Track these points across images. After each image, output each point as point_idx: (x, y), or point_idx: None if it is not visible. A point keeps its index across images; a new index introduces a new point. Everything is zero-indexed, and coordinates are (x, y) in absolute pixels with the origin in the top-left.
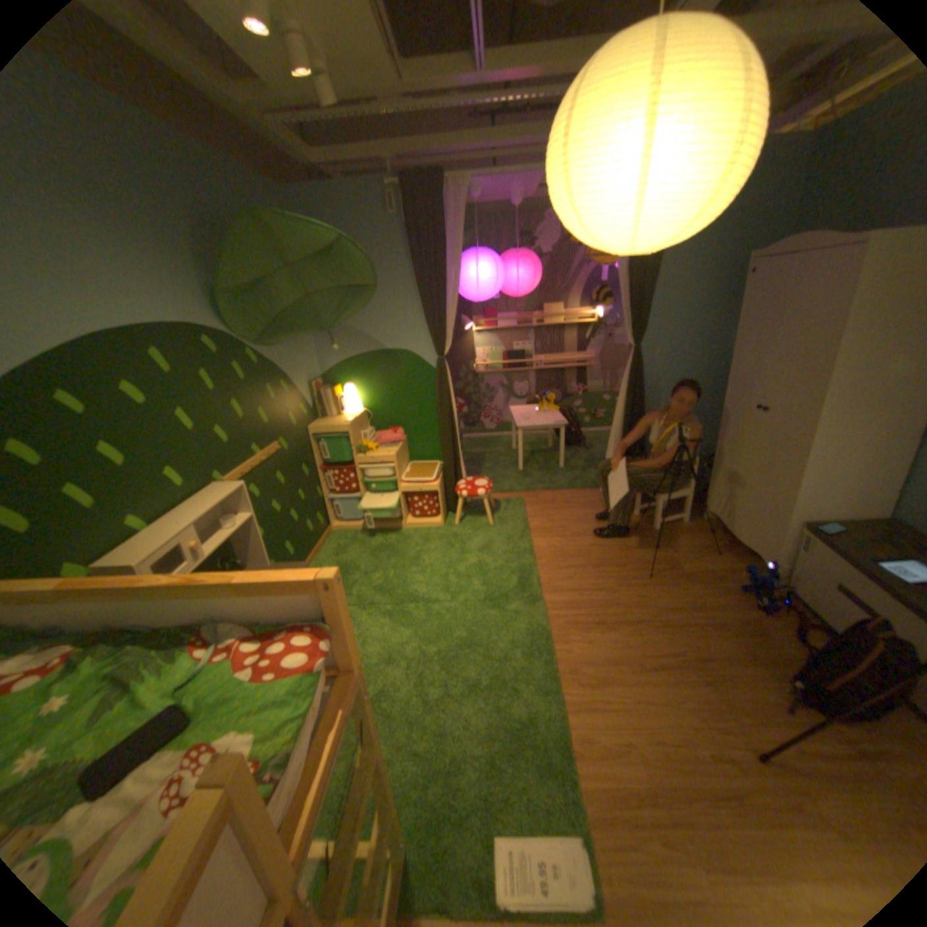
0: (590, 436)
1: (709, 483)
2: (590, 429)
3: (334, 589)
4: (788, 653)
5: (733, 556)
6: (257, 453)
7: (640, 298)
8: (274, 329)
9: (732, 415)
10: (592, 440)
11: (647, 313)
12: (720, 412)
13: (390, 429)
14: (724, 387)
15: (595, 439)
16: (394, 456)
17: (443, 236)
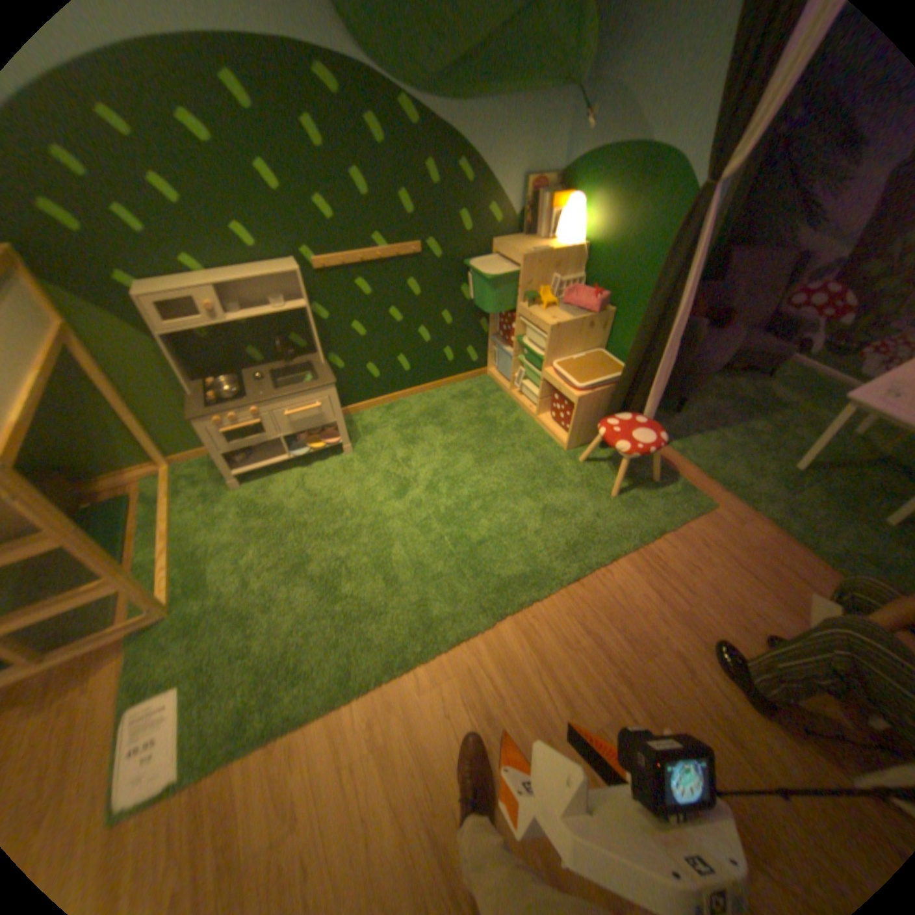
0: None
1: None
2: None
3: None
4: None
5: None
6: (381, 247)
7: None
8: (469, 69)
9: None
10: None
11: None
12: None
13: (595, 289)
14: None
15: None
16: (550, 327)
17: None
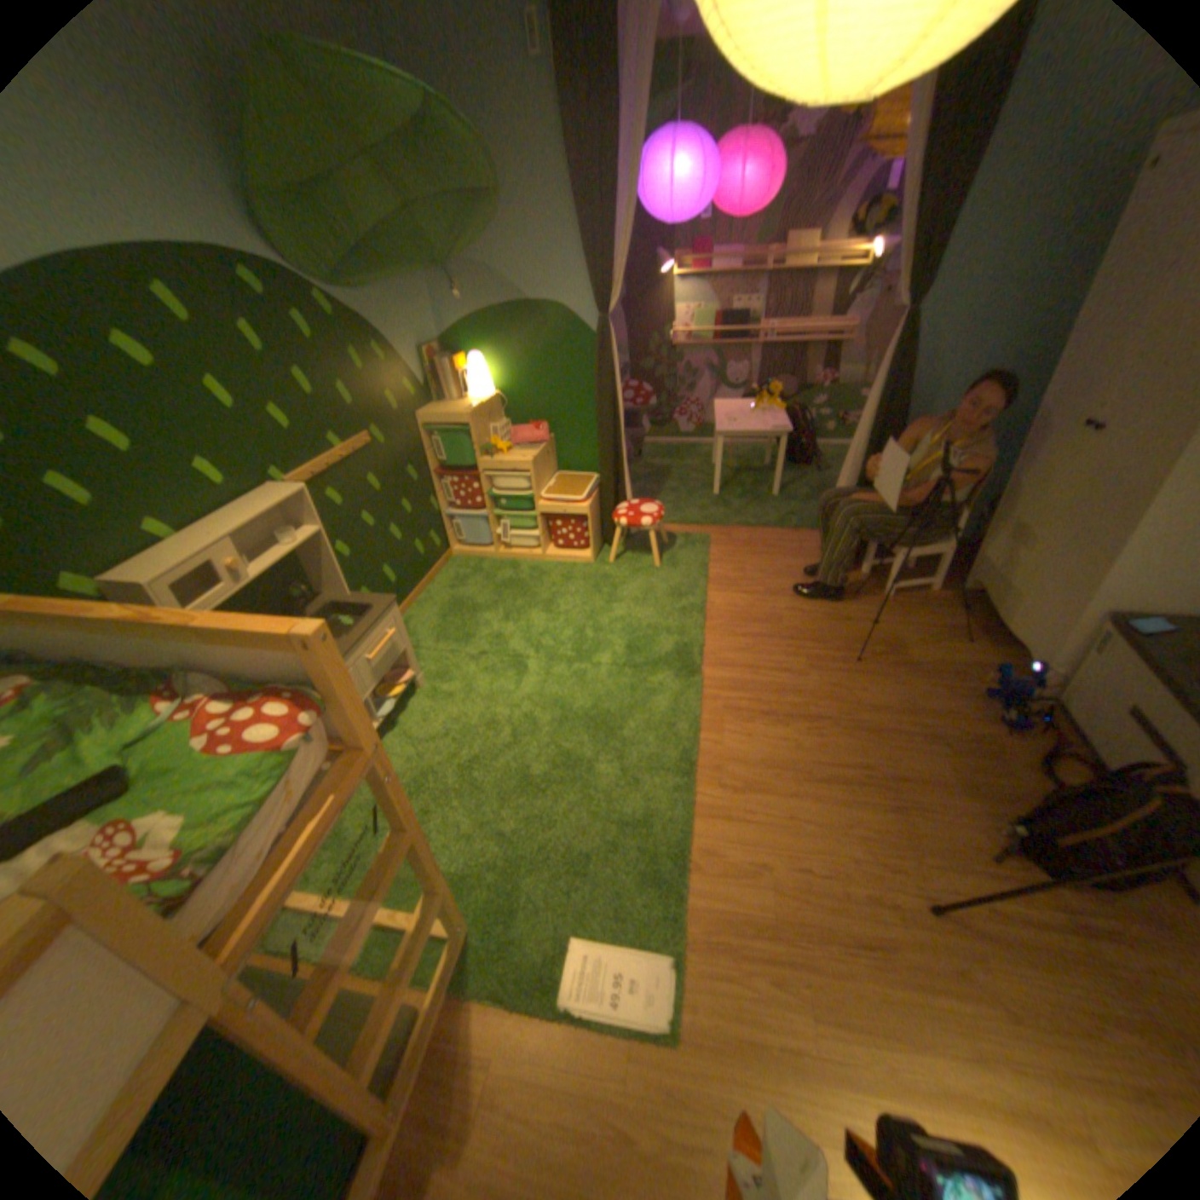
0: (831, 452)
1: (987, 536)
2: (833, 440)
3: (320, 649)
4: (1025, 786)
5: (992, 646)
6: (337, 446)
7: (934, 219)
8: (357, 261)
9: (1045, 433)
10: (833, 458)
11: (942, 248)
12: (1033, 427)
13: (531, 423)
14: (1050, 386)
15: (837, 456)
16: (530, 462)
17: (617, 99)
